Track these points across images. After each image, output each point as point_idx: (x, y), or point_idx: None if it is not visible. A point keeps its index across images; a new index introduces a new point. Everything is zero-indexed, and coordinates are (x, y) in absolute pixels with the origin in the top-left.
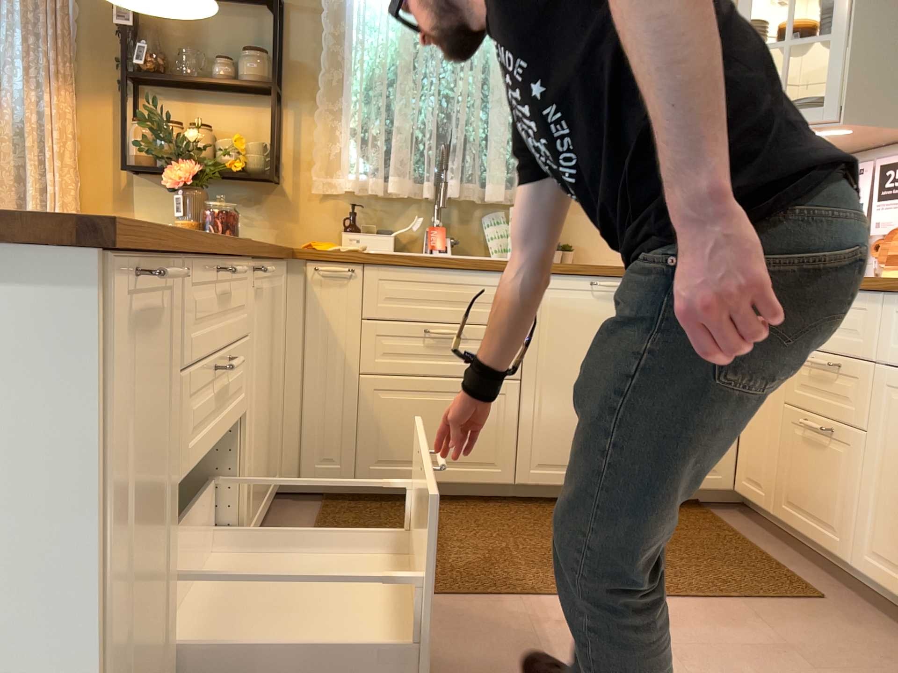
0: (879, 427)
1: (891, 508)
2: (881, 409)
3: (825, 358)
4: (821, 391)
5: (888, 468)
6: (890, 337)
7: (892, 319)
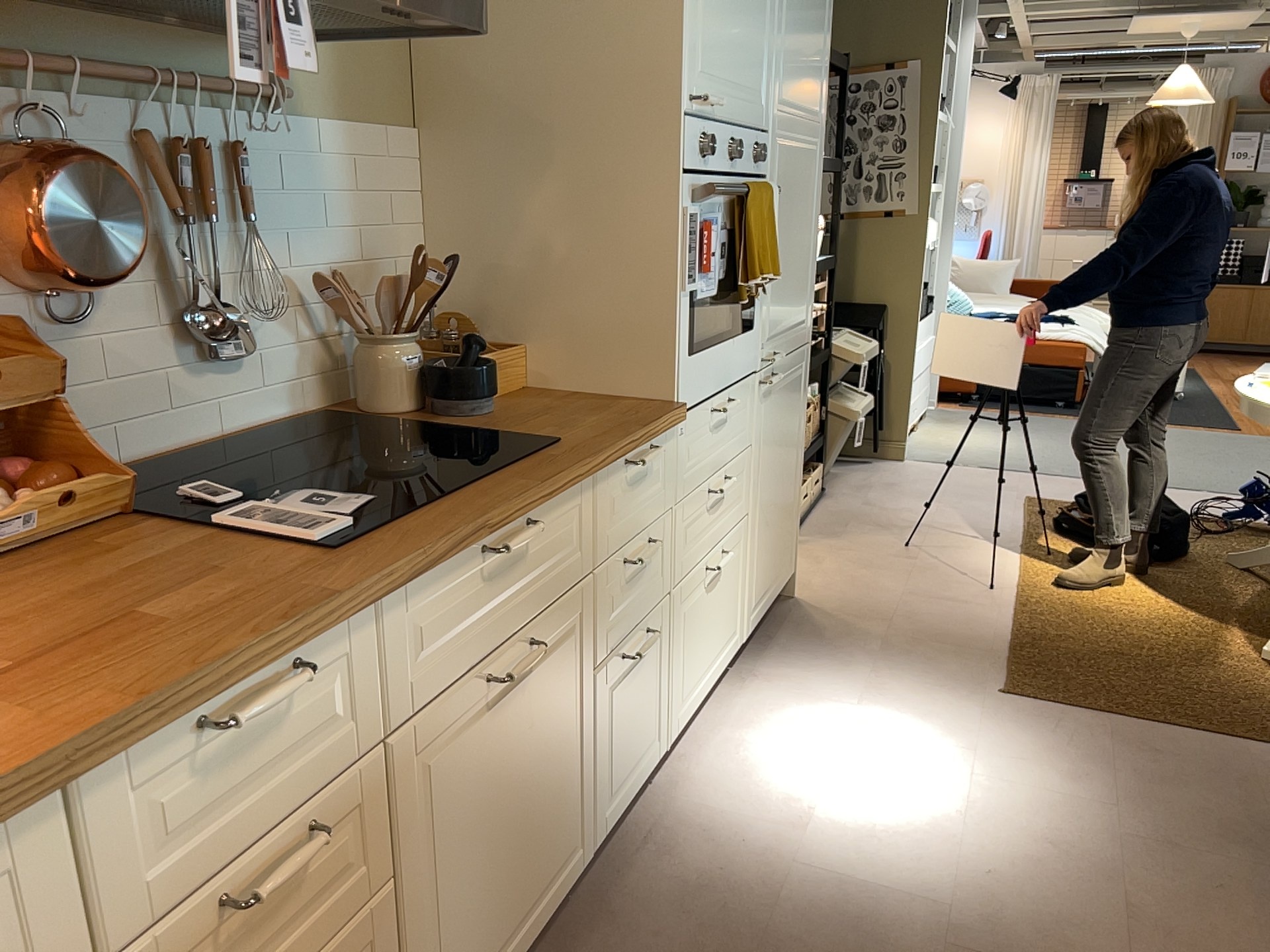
0: (408, 842)
1: (450, 925)
2: (406, 810)
3: (249, 867)
4: (257, 948)
5: (433, 881)
6: (396, 672)
7: (394, 636)
